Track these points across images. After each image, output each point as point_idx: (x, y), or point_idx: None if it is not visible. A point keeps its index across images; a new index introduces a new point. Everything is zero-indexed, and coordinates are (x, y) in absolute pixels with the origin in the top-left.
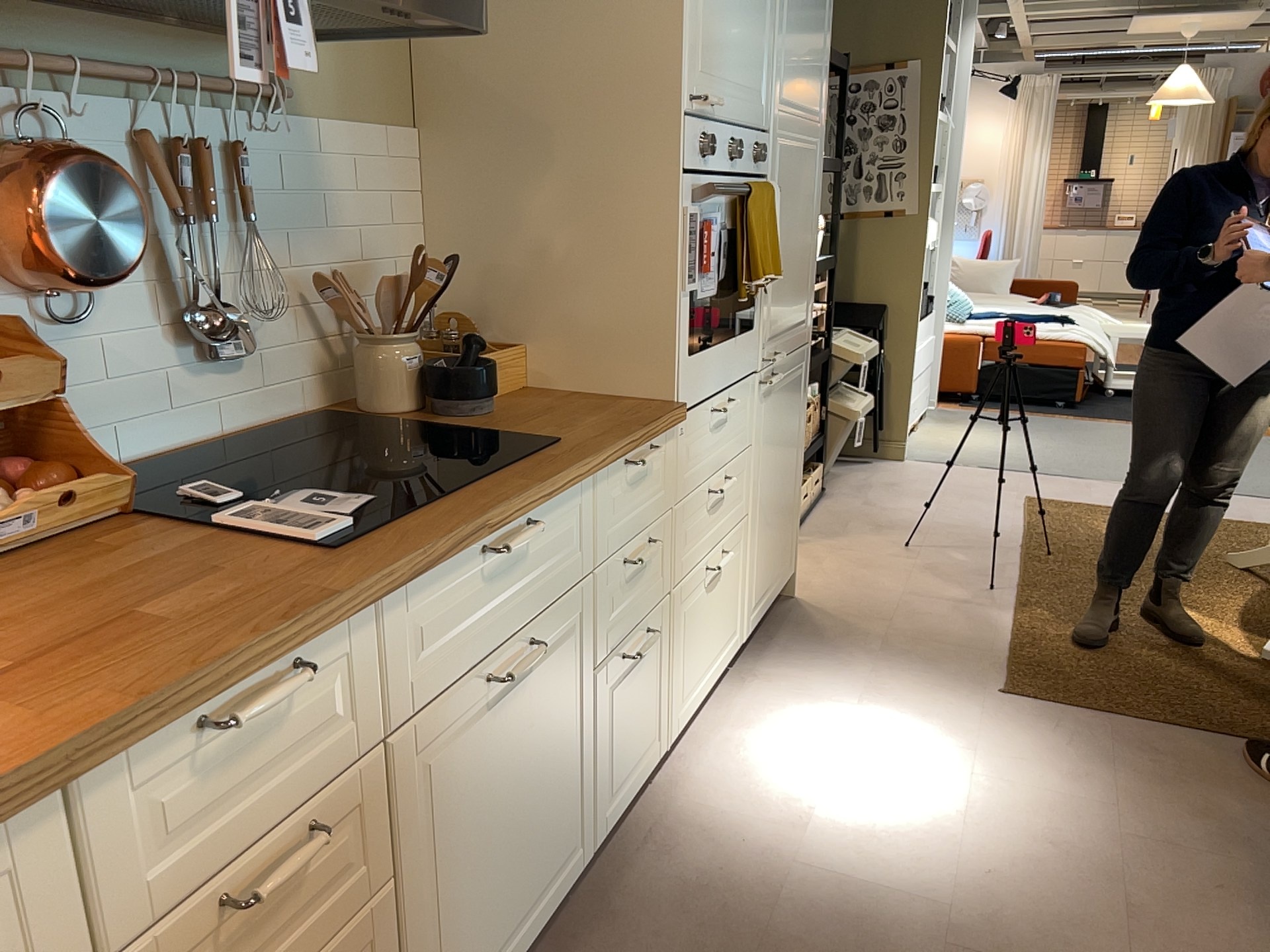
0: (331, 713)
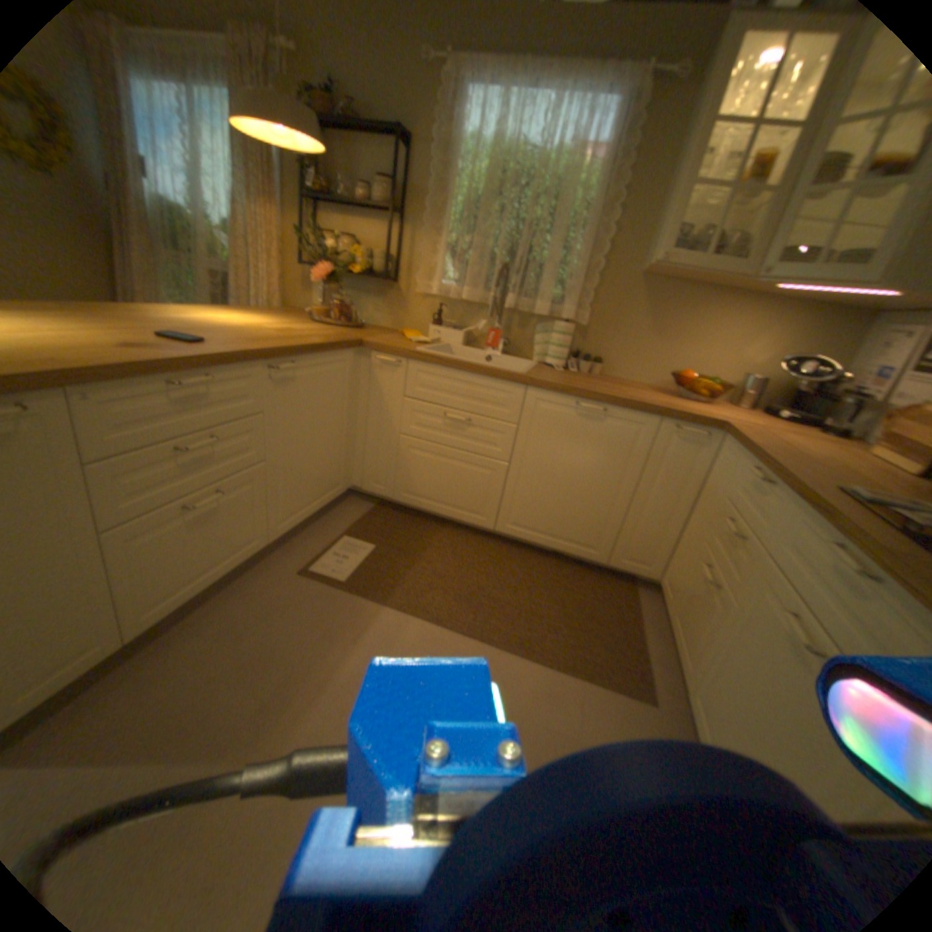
0: (769, 516)
